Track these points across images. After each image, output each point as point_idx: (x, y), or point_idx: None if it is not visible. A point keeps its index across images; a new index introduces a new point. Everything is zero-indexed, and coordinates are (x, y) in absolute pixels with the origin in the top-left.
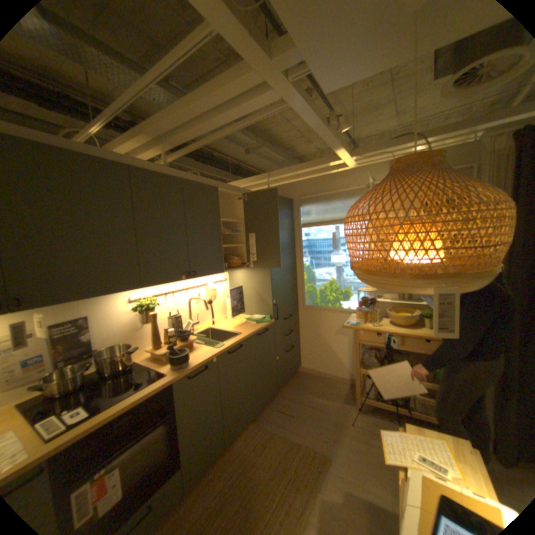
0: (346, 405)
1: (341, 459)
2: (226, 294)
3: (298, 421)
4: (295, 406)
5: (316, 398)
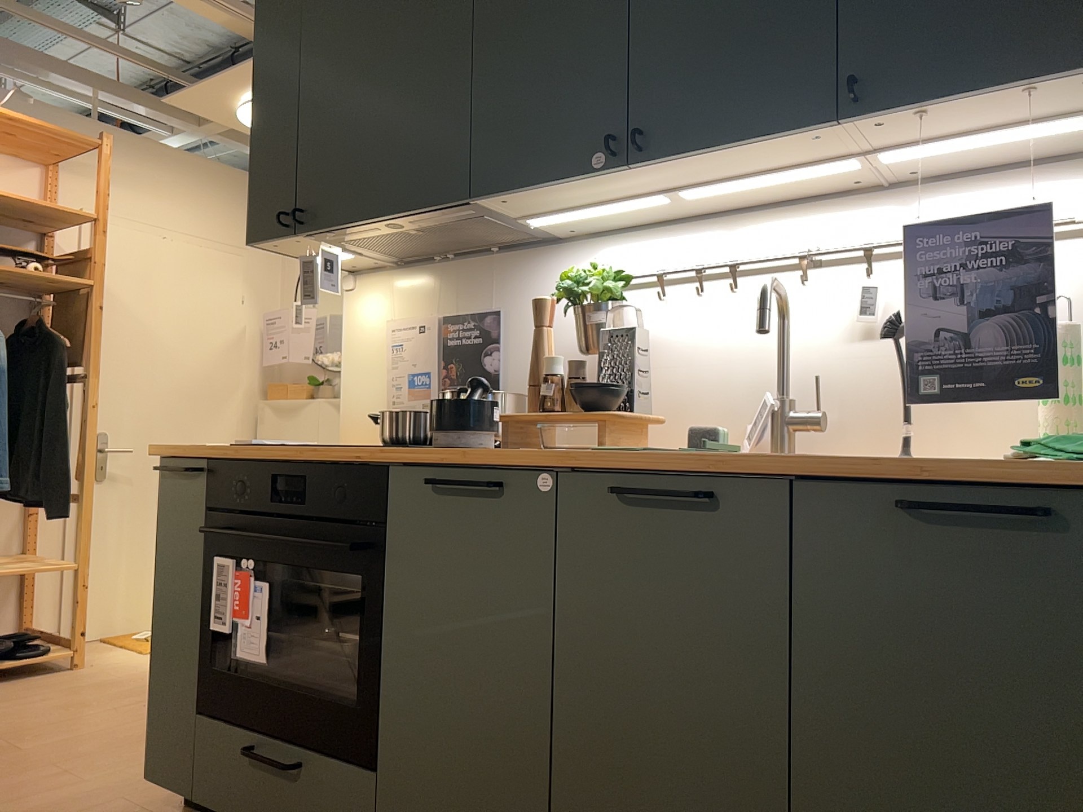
0: None
1: None
2: None
3: None
4: None
5: None
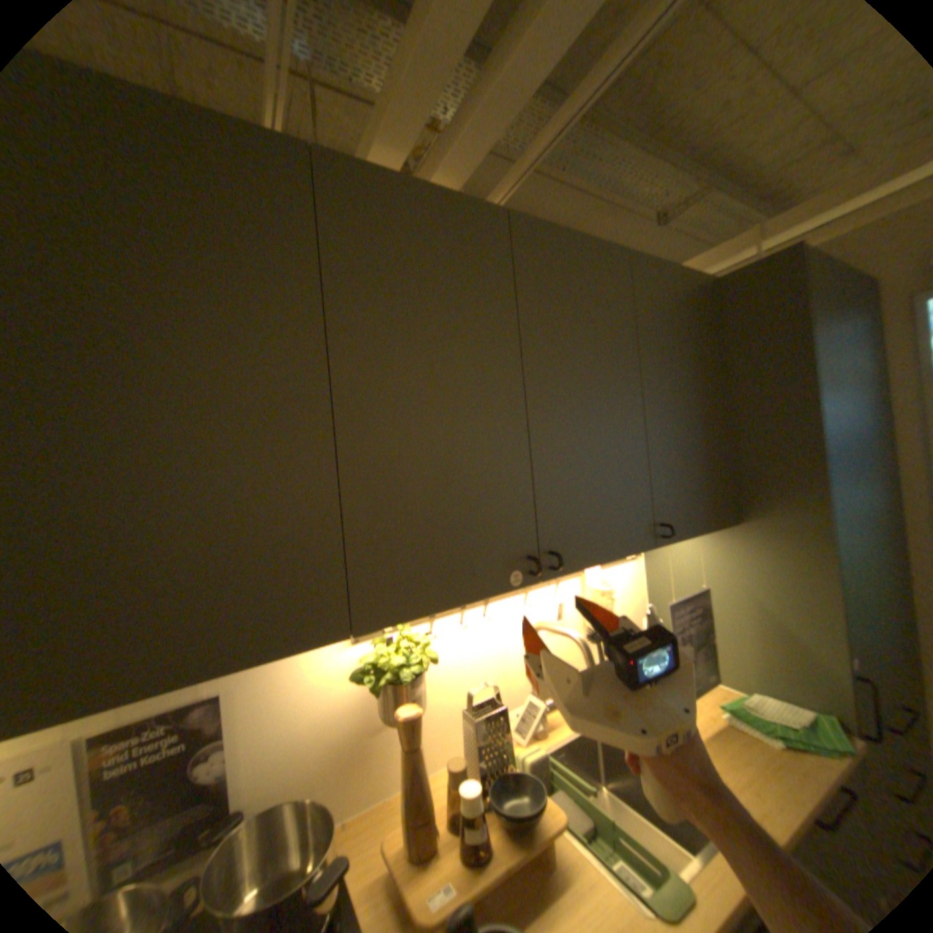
0: None
1: None
2: (641, 602)
3: None
4: None
5: None
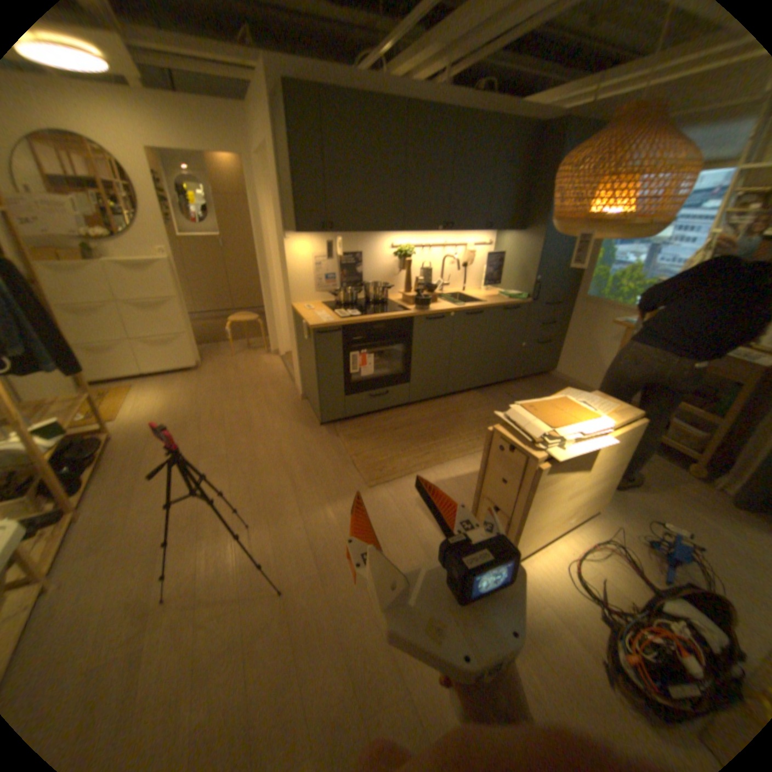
0: None
1: None
2: (486, 262)
3: None
4: (526, 396)
5: None
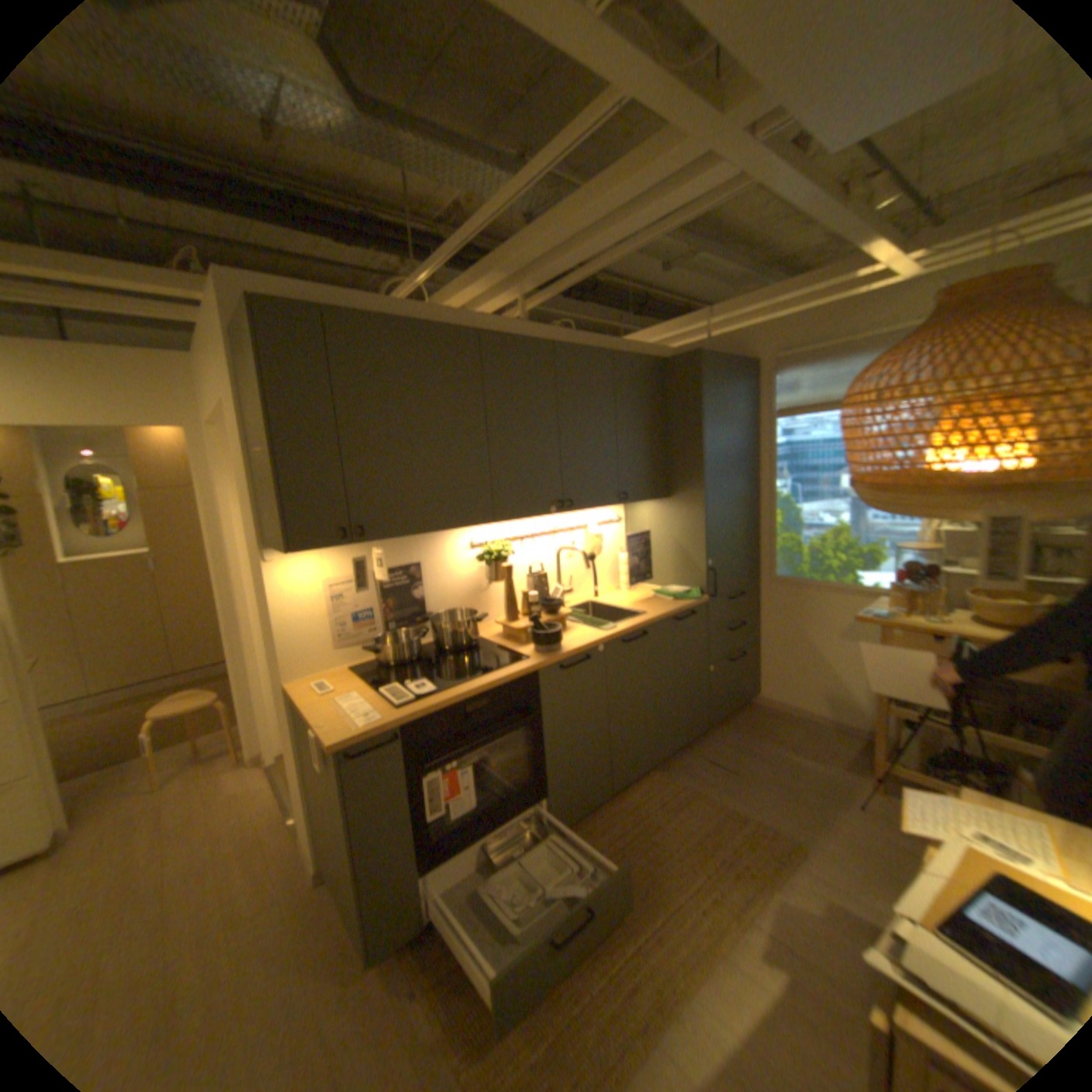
0: (853, 776)
1: (831, 857)
2: (619, 547)
3: (748, 784)
4: (744, 760)
5: (789, 754)
